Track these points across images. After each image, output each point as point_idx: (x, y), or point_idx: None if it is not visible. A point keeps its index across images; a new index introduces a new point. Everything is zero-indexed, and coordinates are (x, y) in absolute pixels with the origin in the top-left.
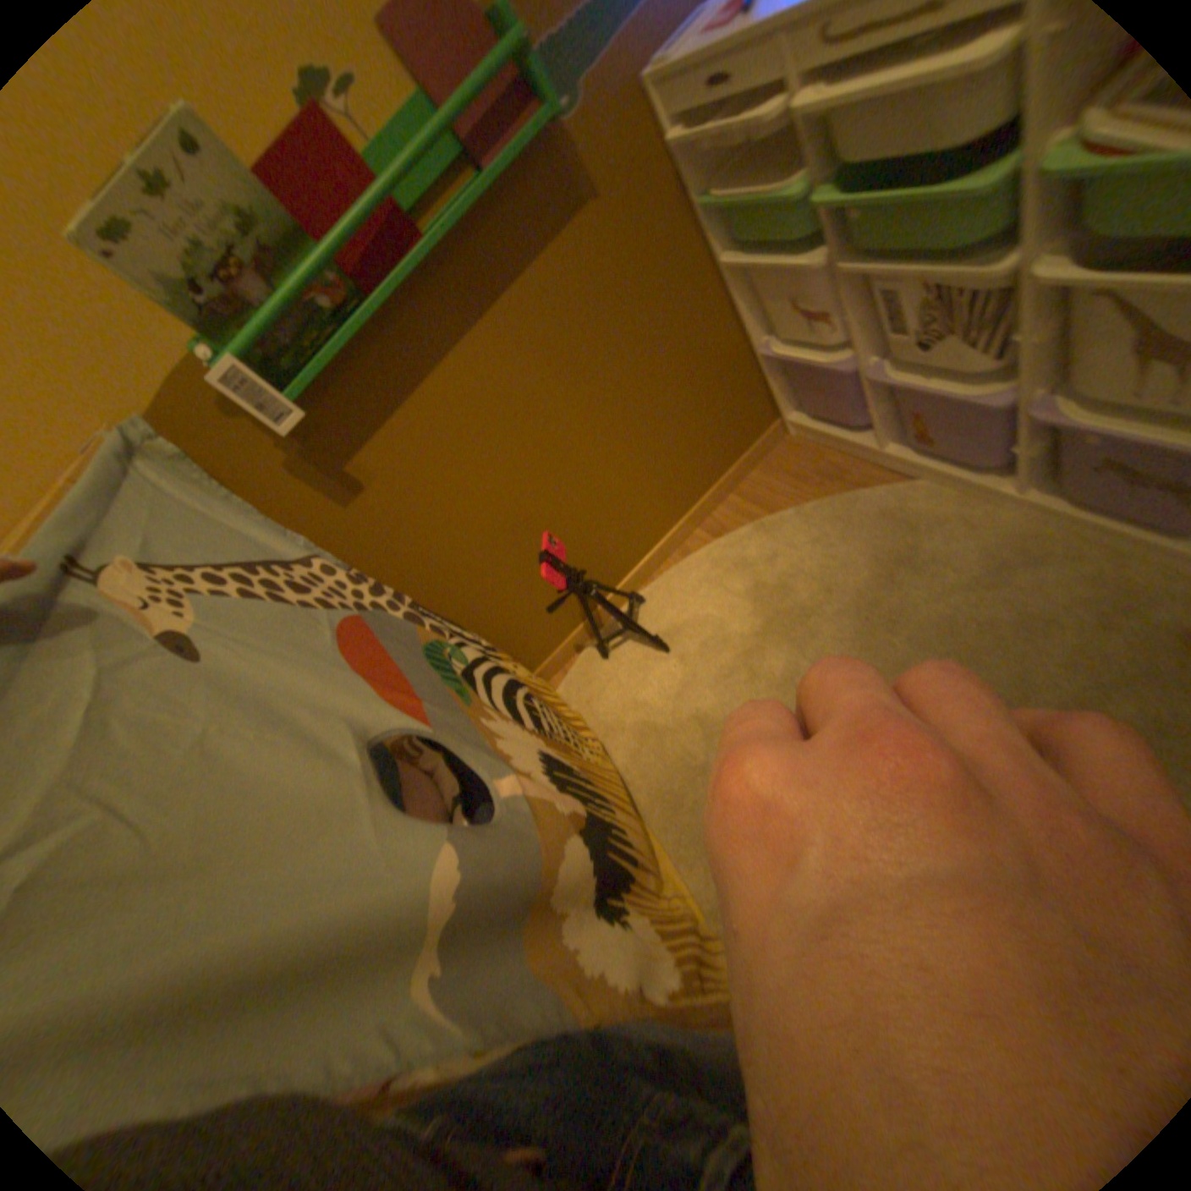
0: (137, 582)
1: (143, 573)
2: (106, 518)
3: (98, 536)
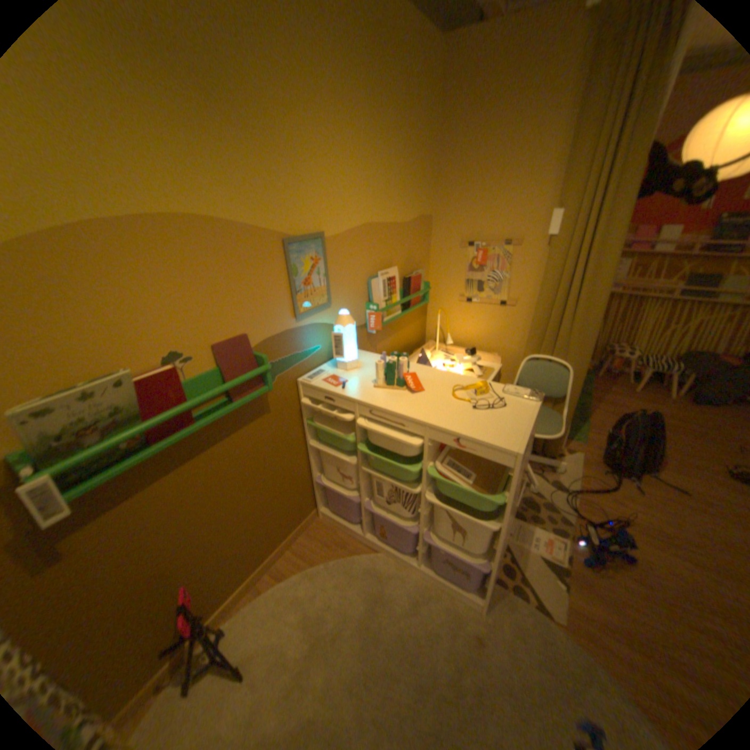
0: None
1: None
2: None
3: None
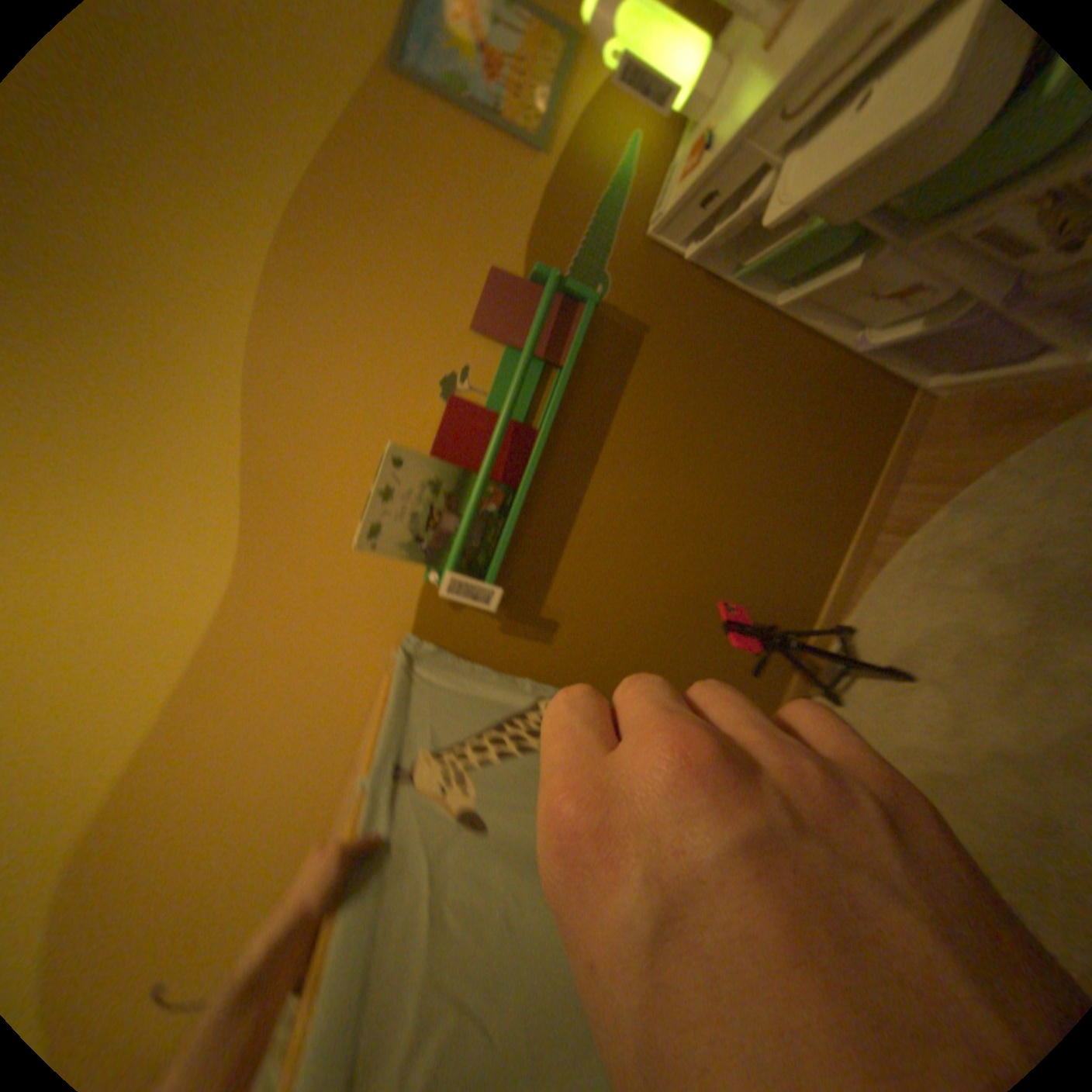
0: (438, 772)
1: (439, 762)
2: (411, 725)
3: (409, 742)
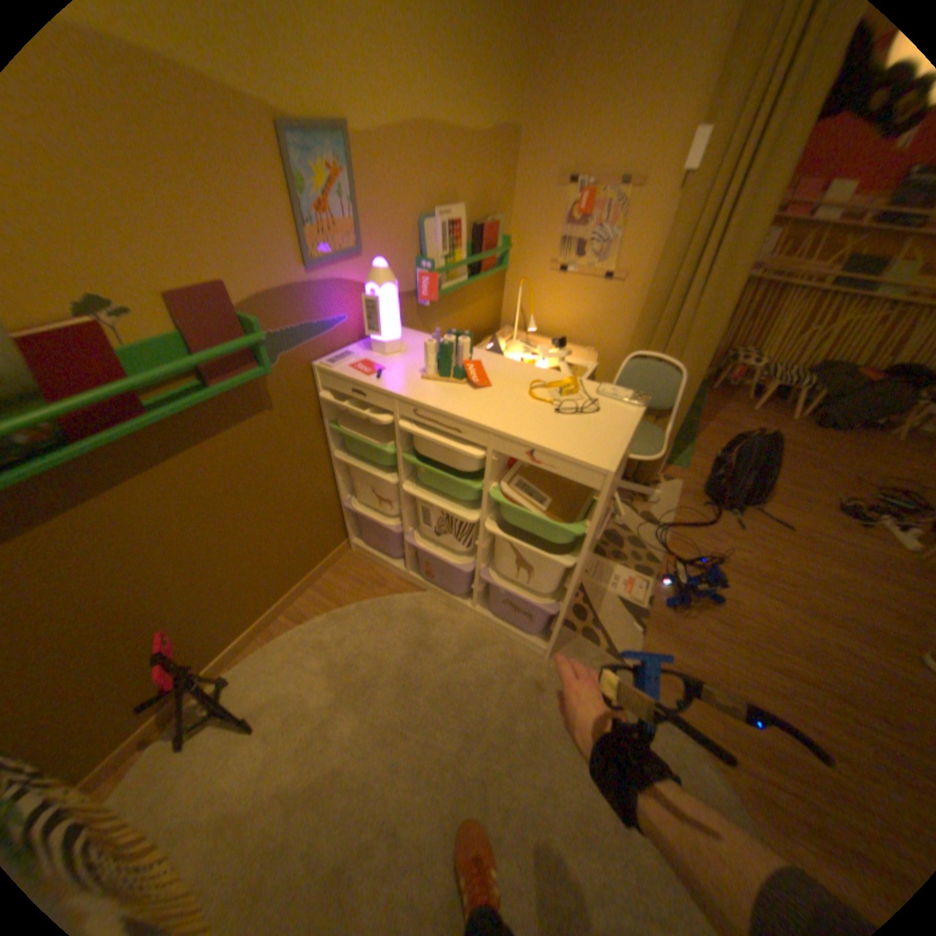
0: None
1: None
2: None
3: None
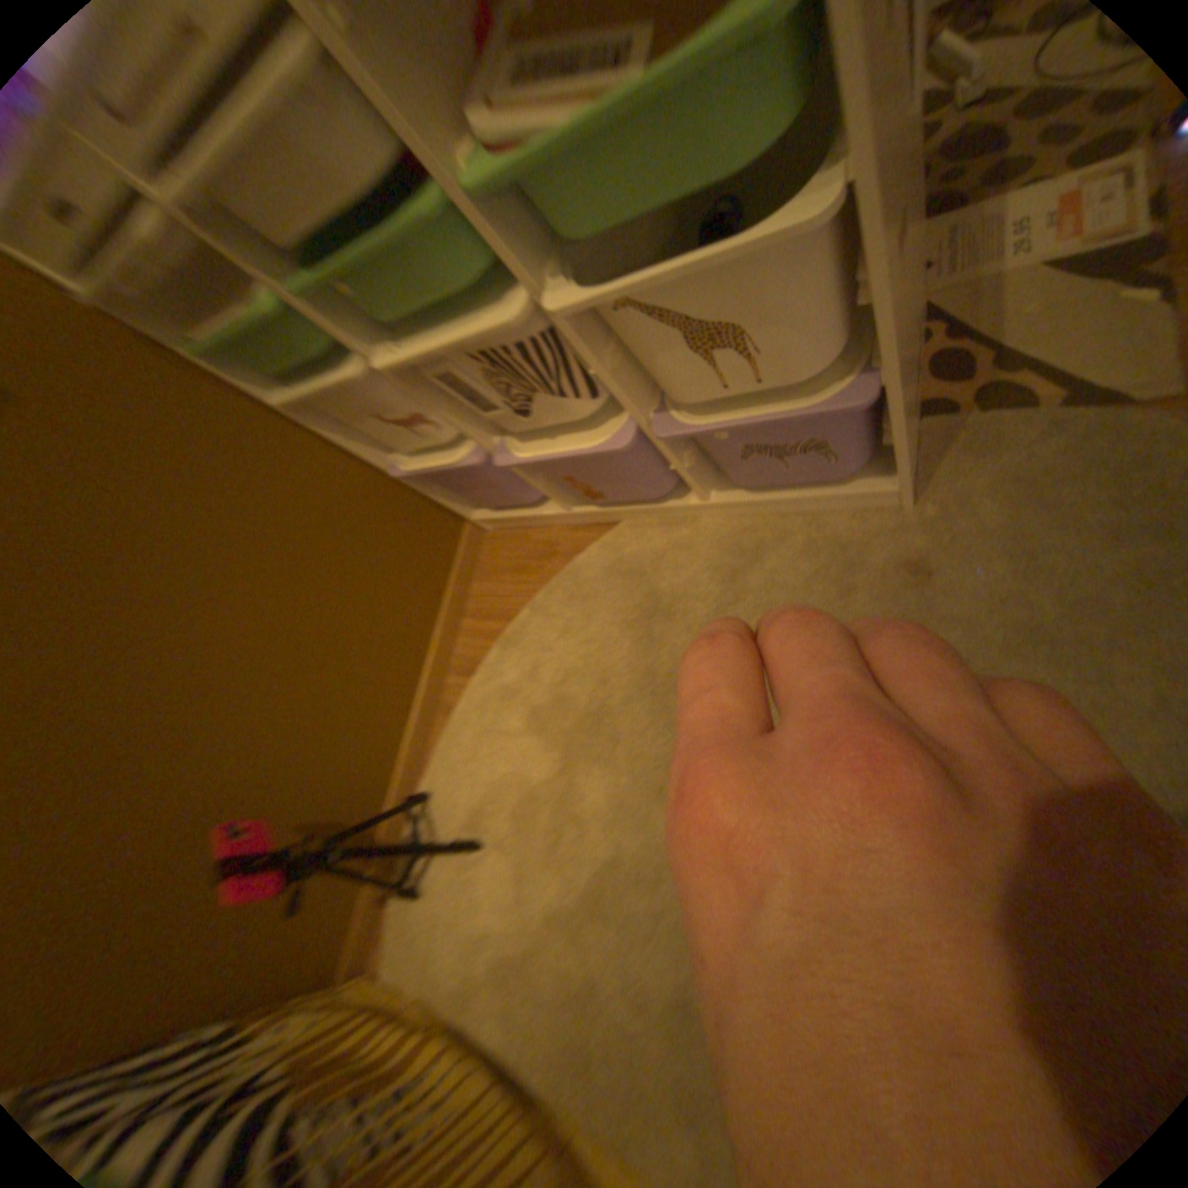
0: None
1: None
2: None
3: None
